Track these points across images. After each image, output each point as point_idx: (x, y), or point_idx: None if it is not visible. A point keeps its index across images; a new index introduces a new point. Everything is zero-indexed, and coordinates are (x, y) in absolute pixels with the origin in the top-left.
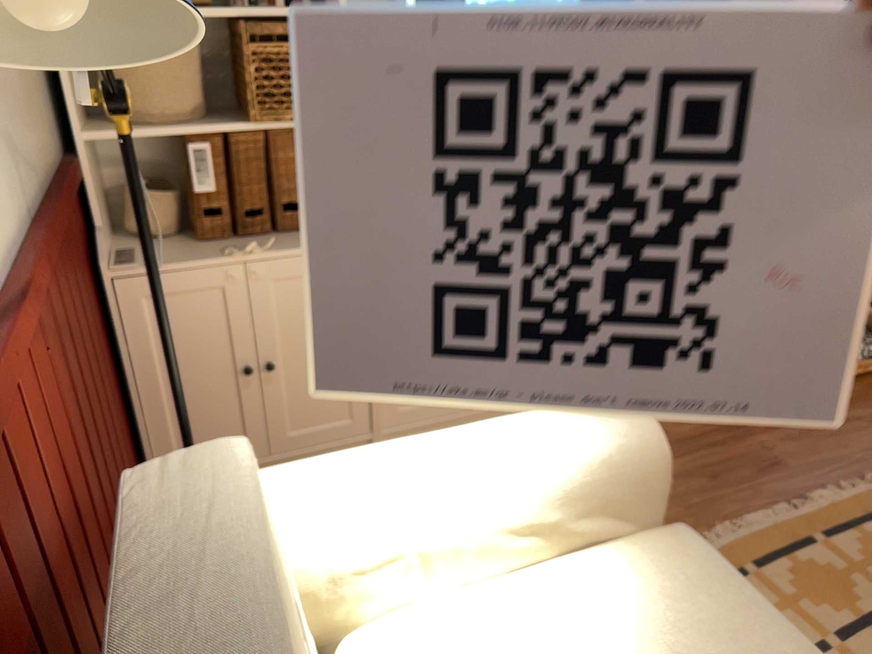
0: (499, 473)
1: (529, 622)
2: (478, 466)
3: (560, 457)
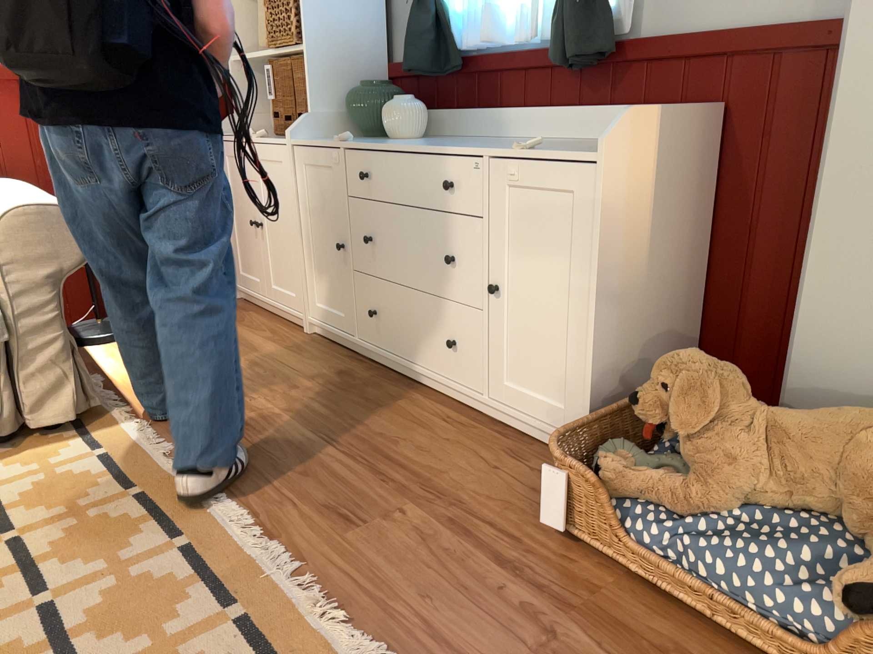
0: None
1: None
2: None
3: None
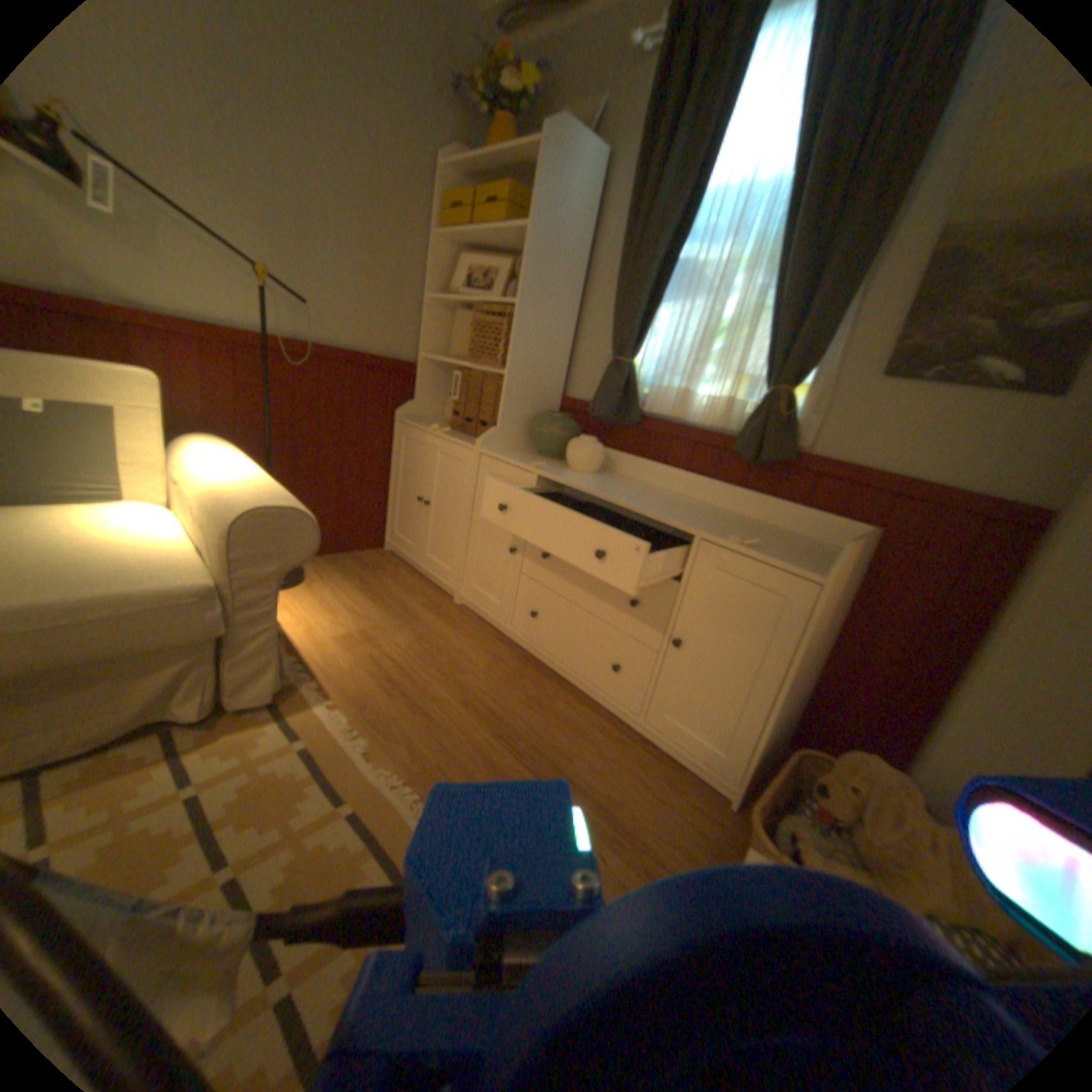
0: (213, 477)
1: (137, 533)
2: (219, 471)
3: (224, 488)
